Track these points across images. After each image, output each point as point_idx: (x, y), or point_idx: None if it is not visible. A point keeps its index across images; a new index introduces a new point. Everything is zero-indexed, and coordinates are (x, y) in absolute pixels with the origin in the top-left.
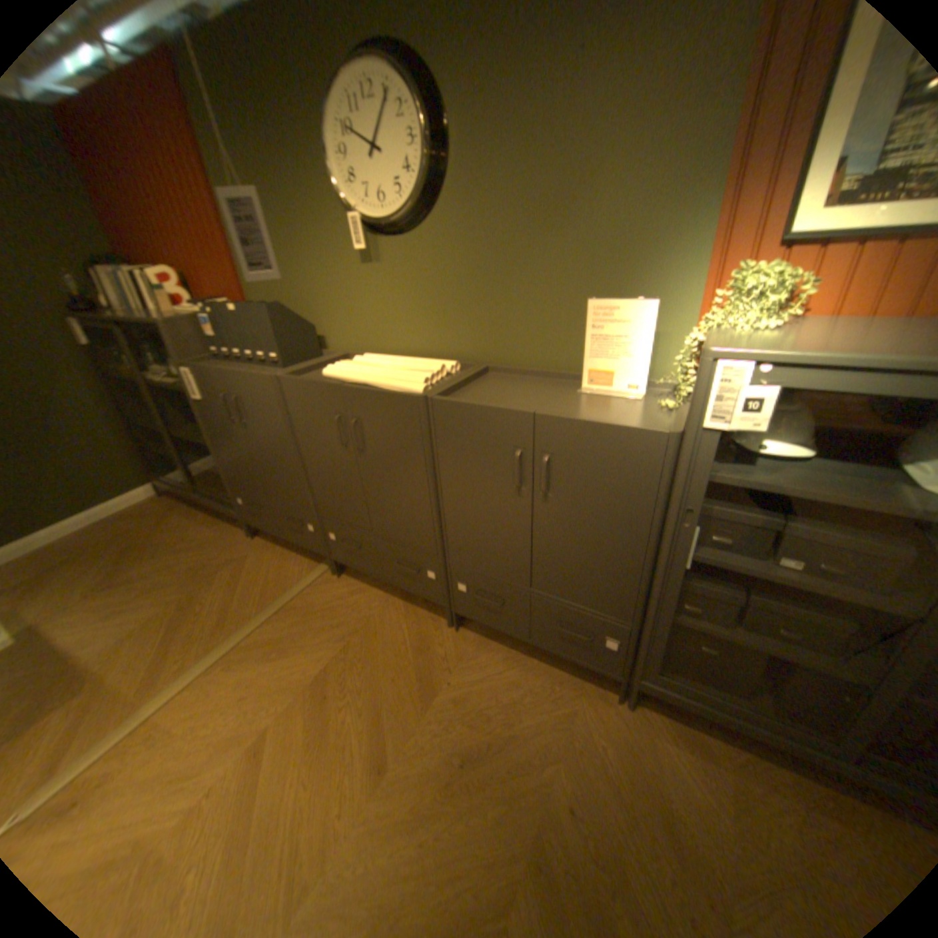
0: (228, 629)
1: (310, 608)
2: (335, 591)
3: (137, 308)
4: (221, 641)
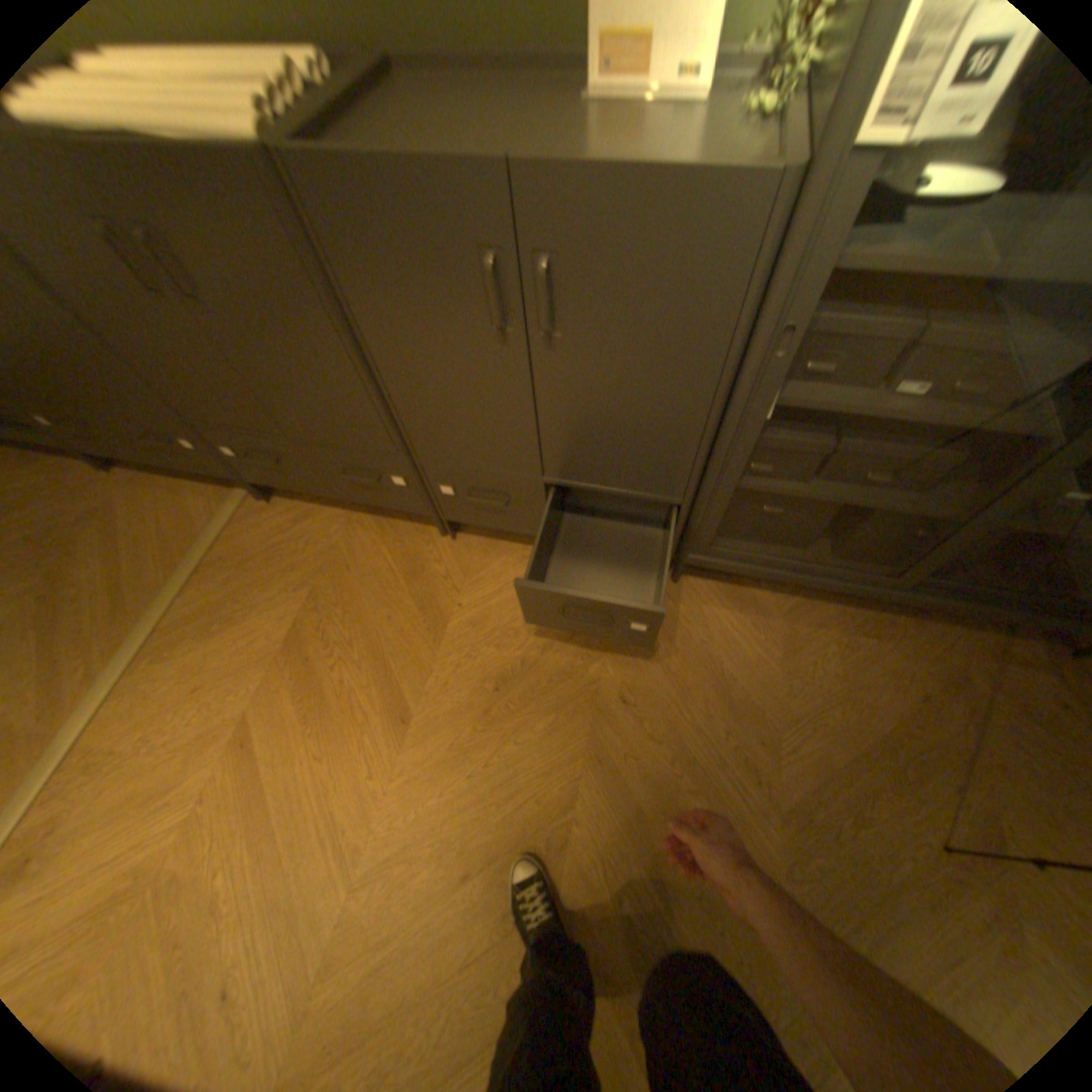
0: (134, 608)
1: (244, 553)
2: (273, 523)
3: None
4: (132, 626)
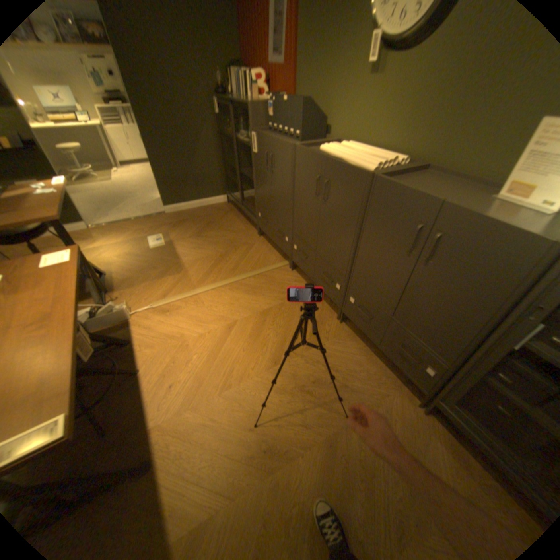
0: (237, 273)
1: (274, 279)
2: (289, 277)
3: (244, 95)
4: (233, 277)
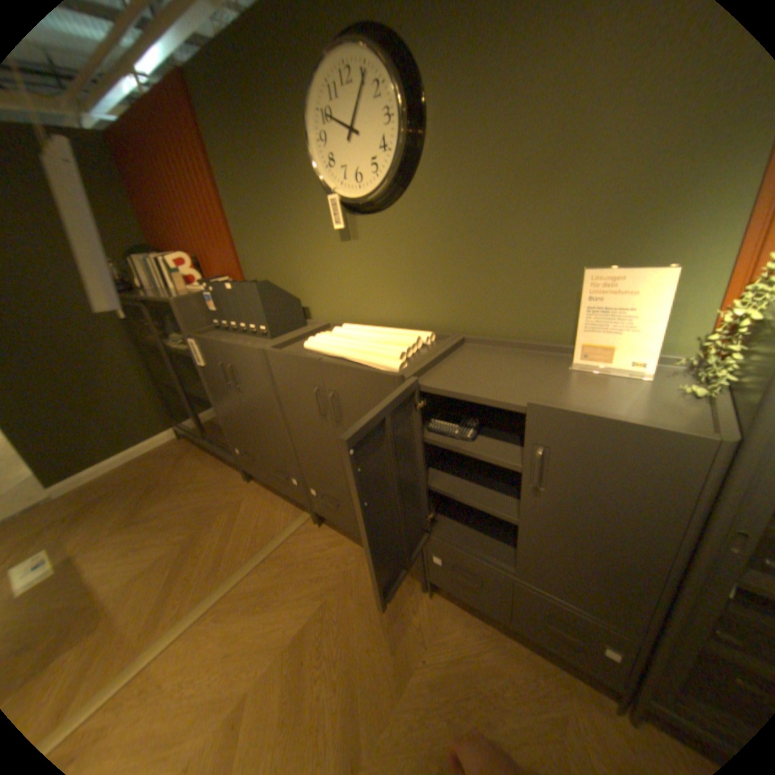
0: (220, 575)
1: (293, 557)
2: (316, 541)
3: (161, 287)
4: (213, 587)
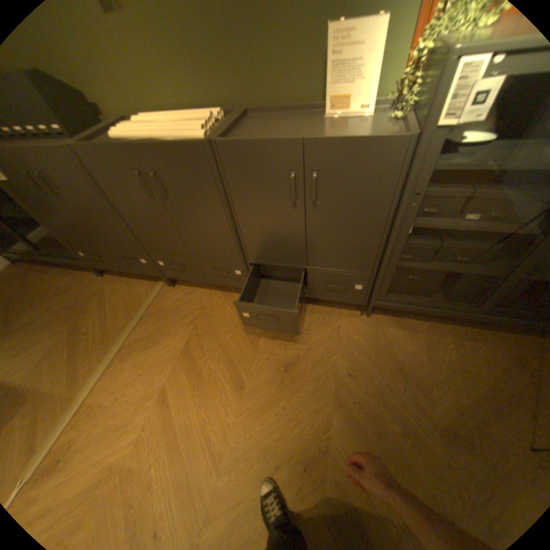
0: (112, 336)
1: (162, 310)
2: (175, 296)
3: None
4: (110, 344)
